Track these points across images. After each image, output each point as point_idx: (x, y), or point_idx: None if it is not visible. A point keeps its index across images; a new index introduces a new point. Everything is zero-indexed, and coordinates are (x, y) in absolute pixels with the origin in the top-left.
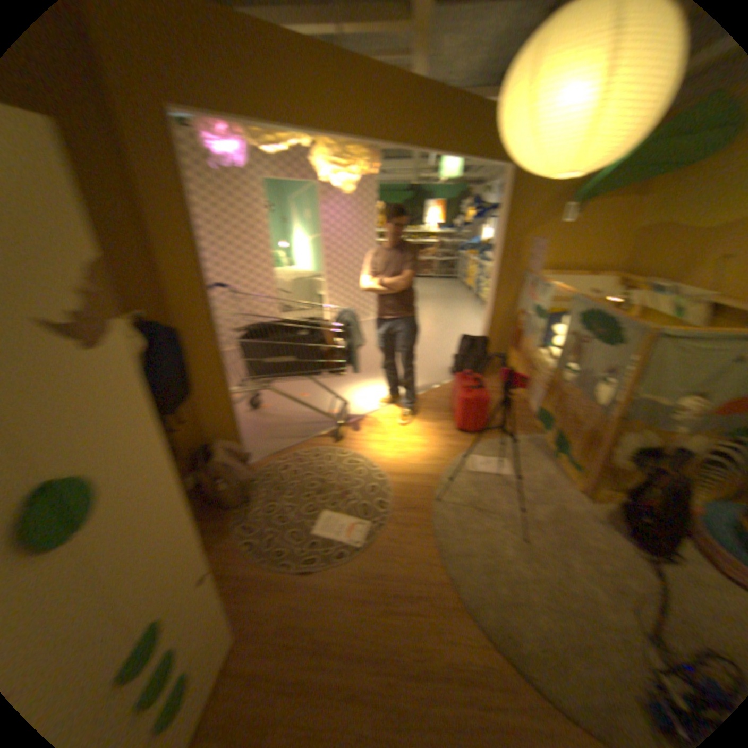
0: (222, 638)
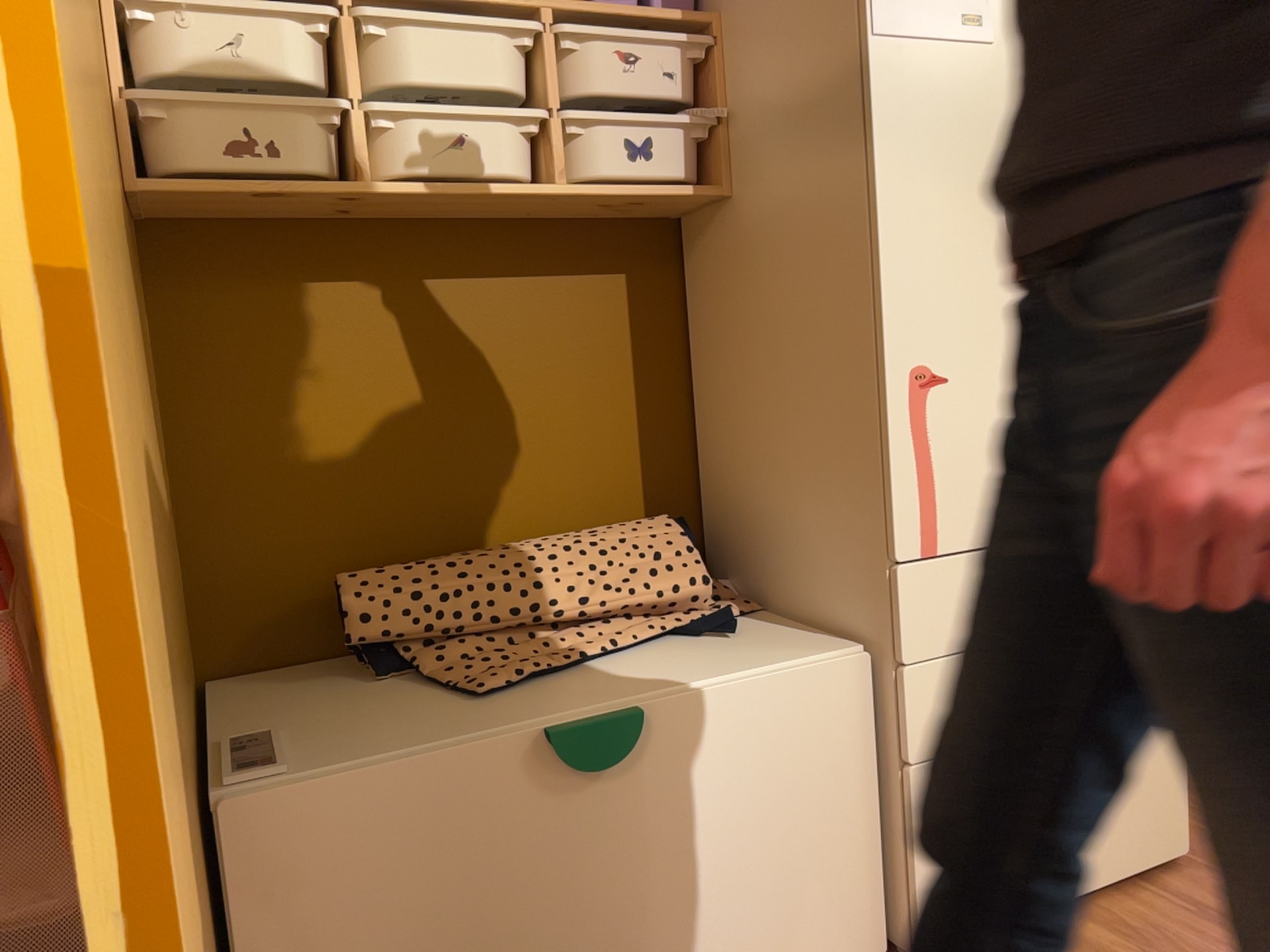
0: (1168, 793)
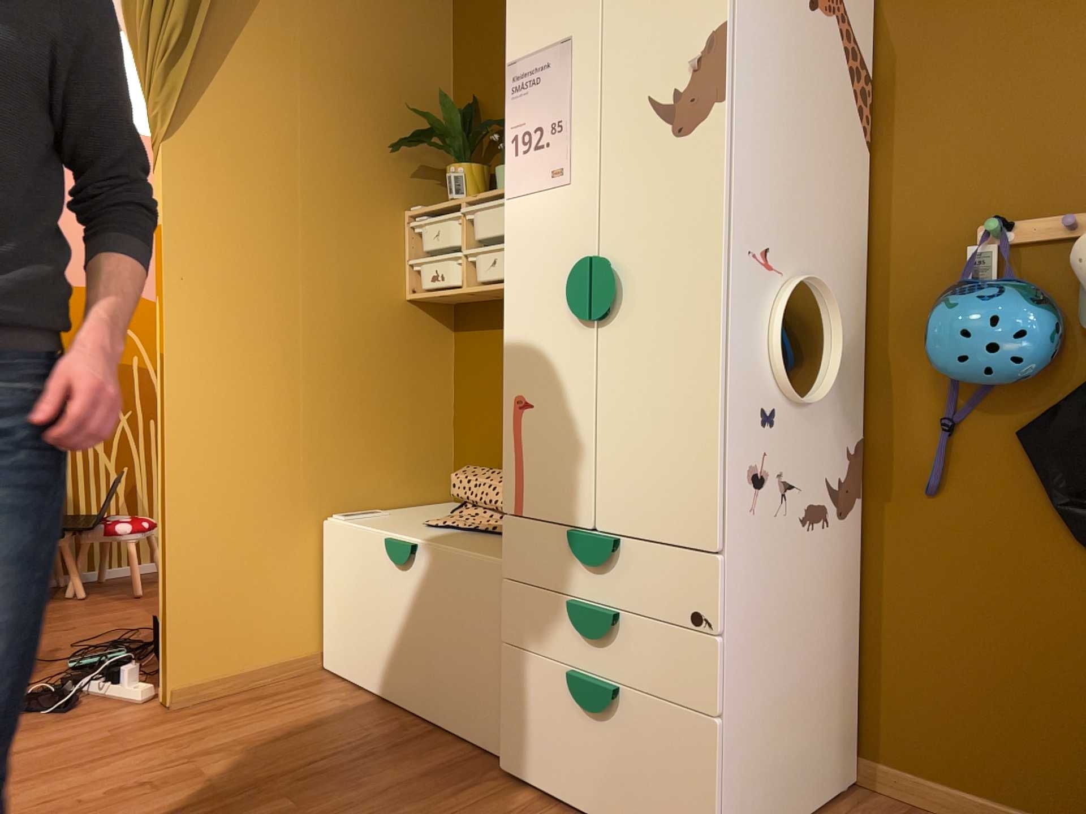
0: (693, 809)
